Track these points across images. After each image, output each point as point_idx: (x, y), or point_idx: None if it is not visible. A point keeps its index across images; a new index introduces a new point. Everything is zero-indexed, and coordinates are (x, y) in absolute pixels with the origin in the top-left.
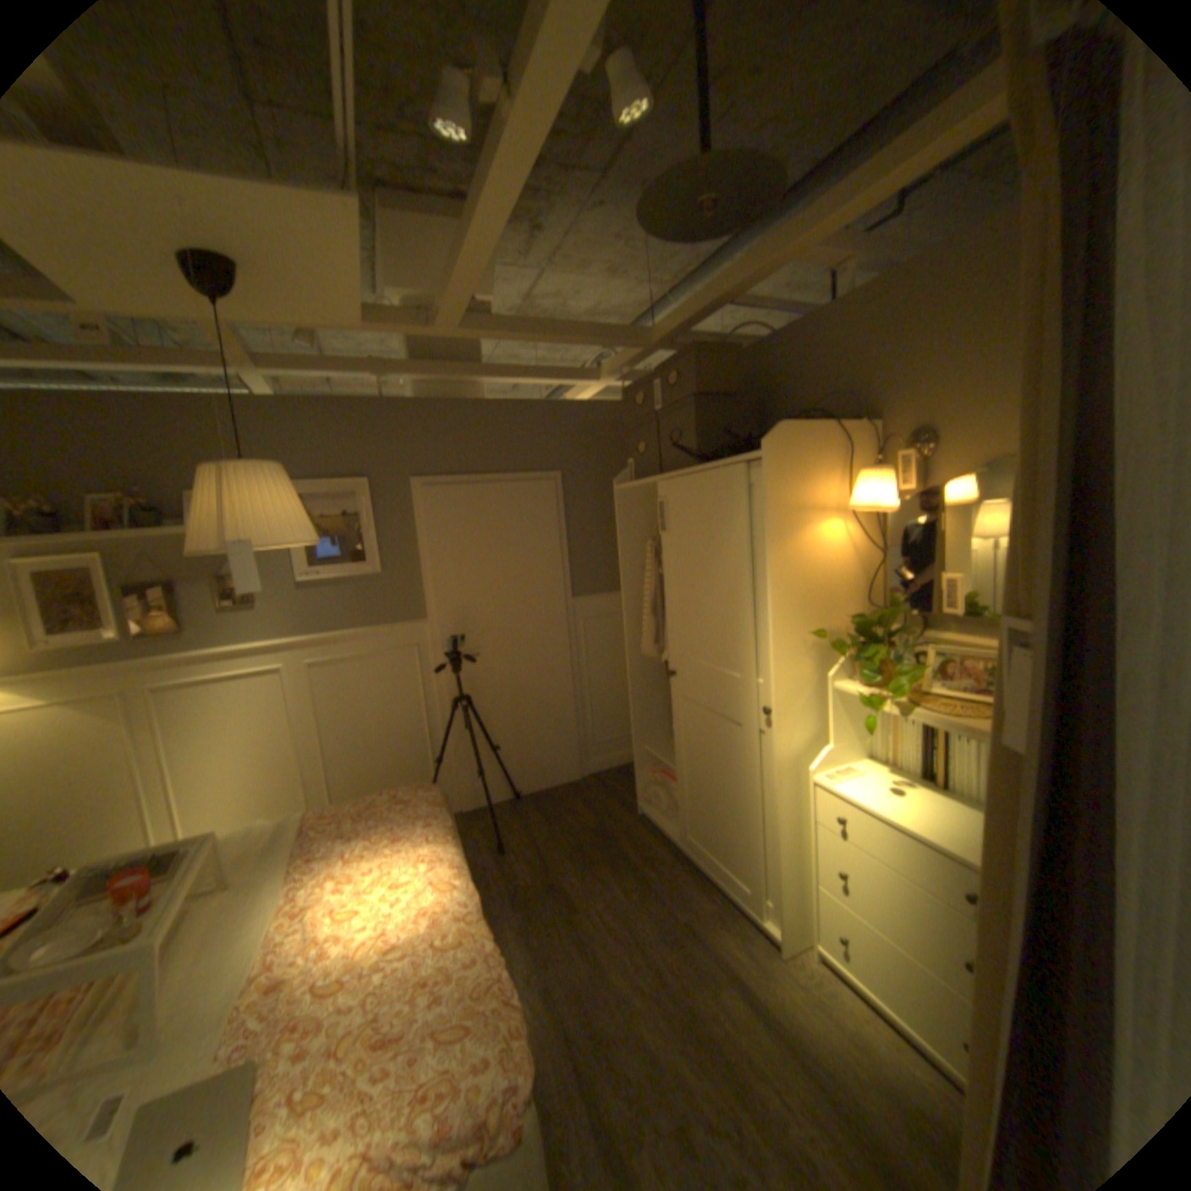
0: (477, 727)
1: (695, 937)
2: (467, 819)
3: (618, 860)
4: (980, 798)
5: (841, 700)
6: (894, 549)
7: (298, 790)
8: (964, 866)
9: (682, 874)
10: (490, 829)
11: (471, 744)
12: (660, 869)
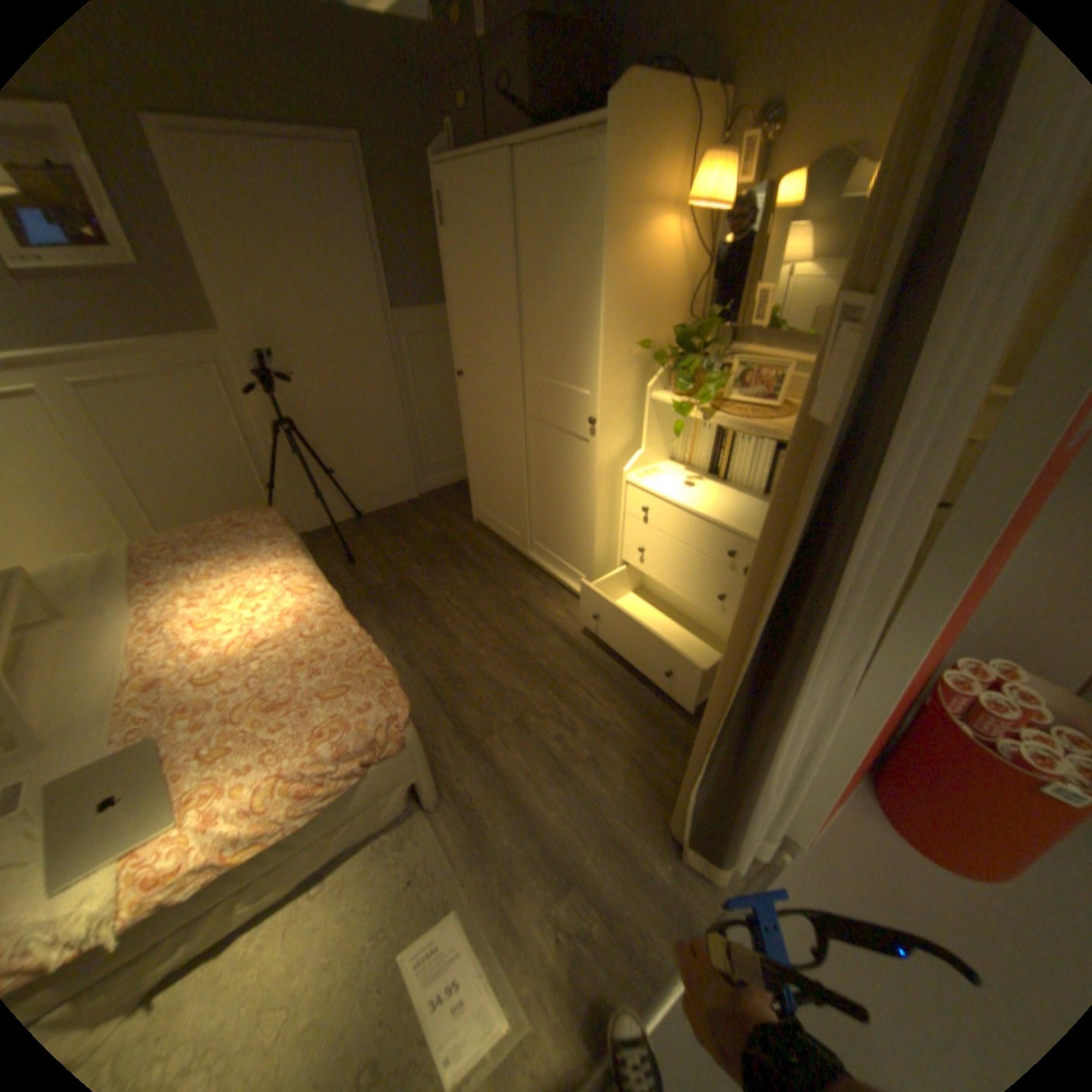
0: (306, 451)
1: (525, 605)
2: (313, 537)
3: (459, 558)
4: (748, 483)
5: (654, 410)
6: (720, 256)
7: (115, 524)
8: (731, 532)
9: (513, 563)
10: (337, 544)
11: (303, 469)
12: (495, 561)
